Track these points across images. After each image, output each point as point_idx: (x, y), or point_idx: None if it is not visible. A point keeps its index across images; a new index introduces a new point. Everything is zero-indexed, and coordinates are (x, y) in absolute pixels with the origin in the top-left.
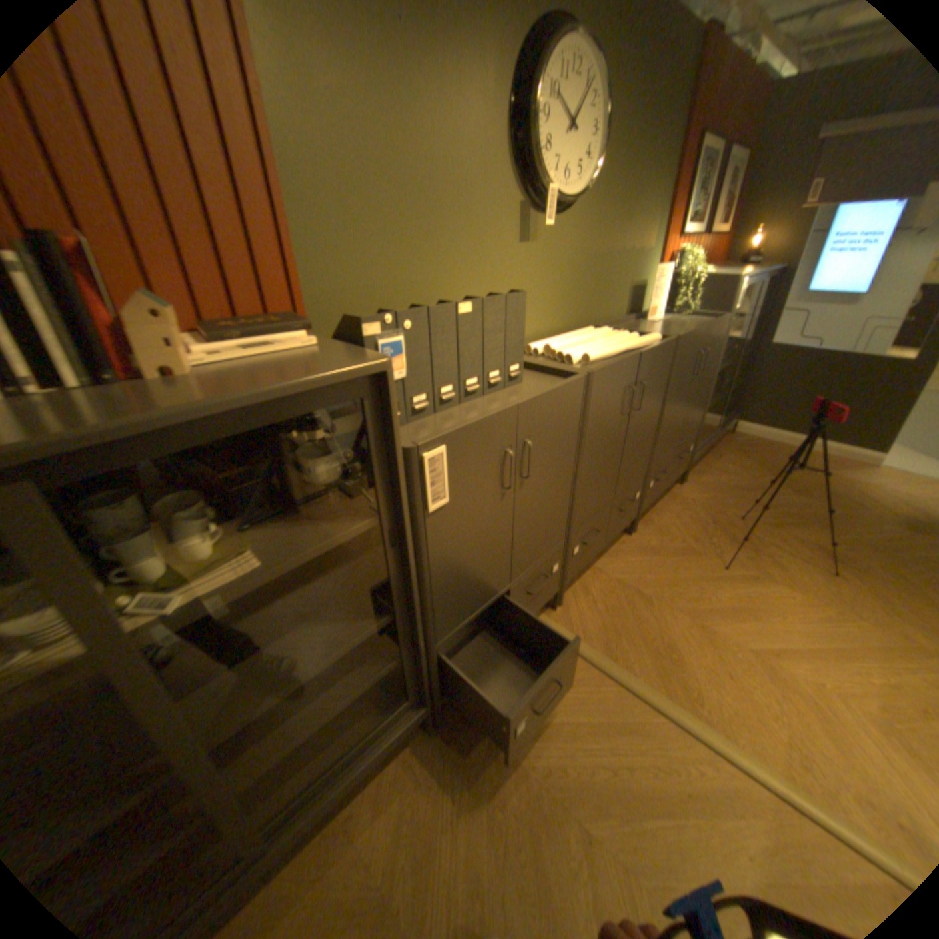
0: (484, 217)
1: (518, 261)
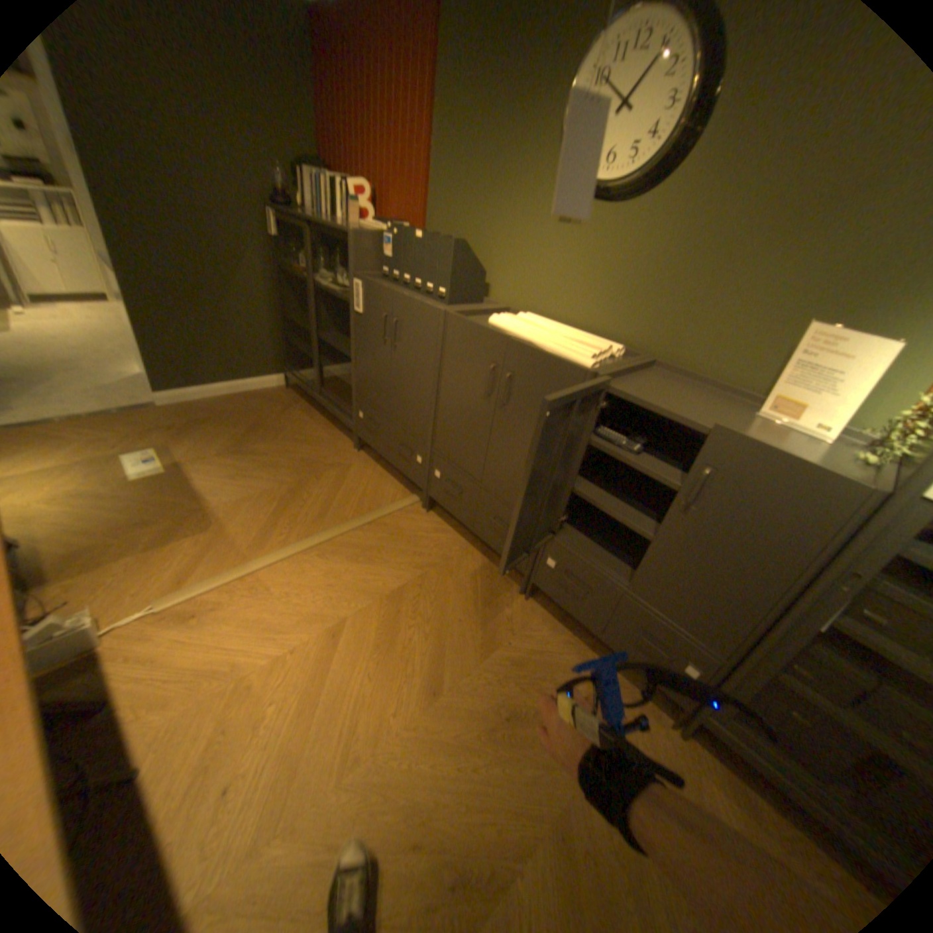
0: (526, 195)
1: (553, 239)
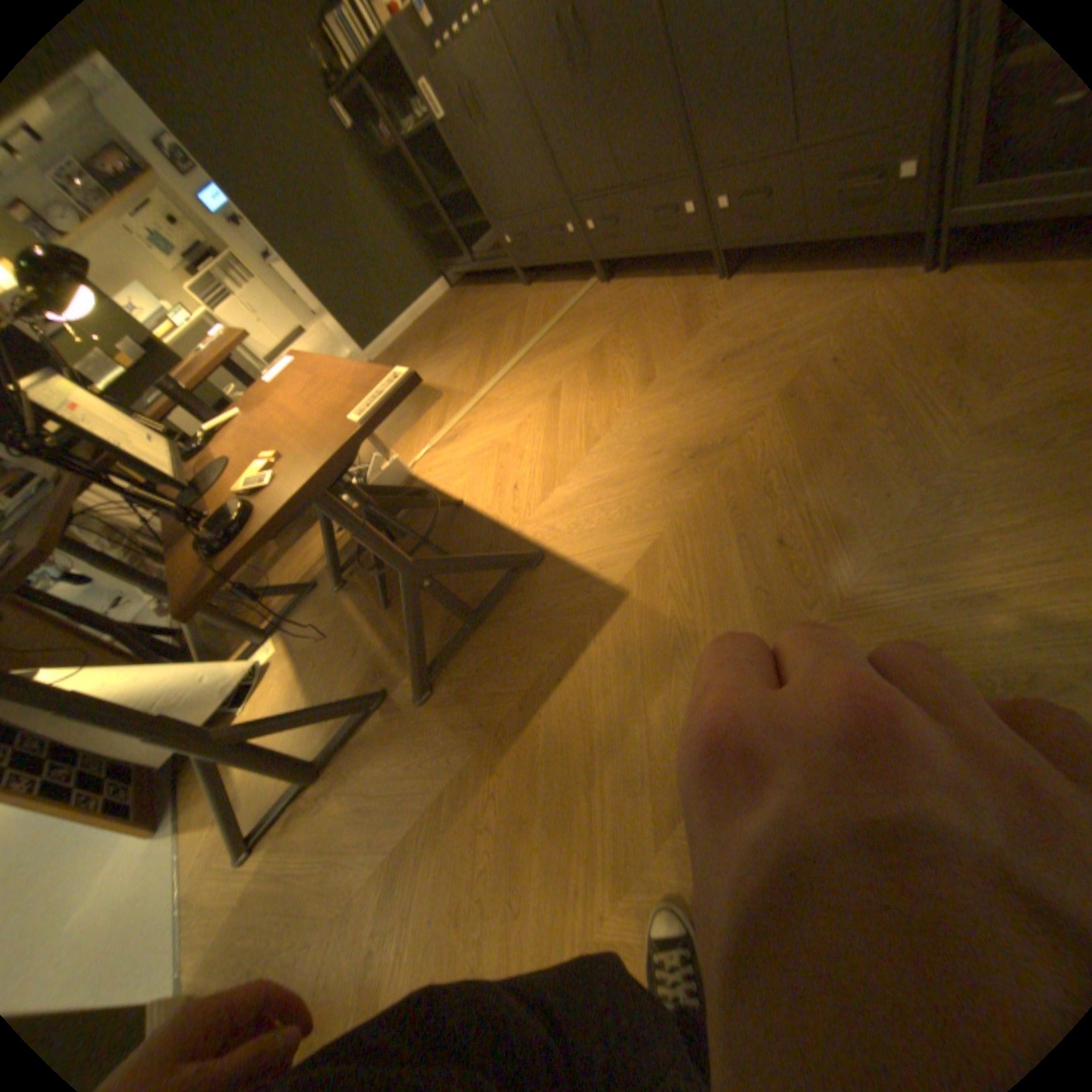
0: None
1: None
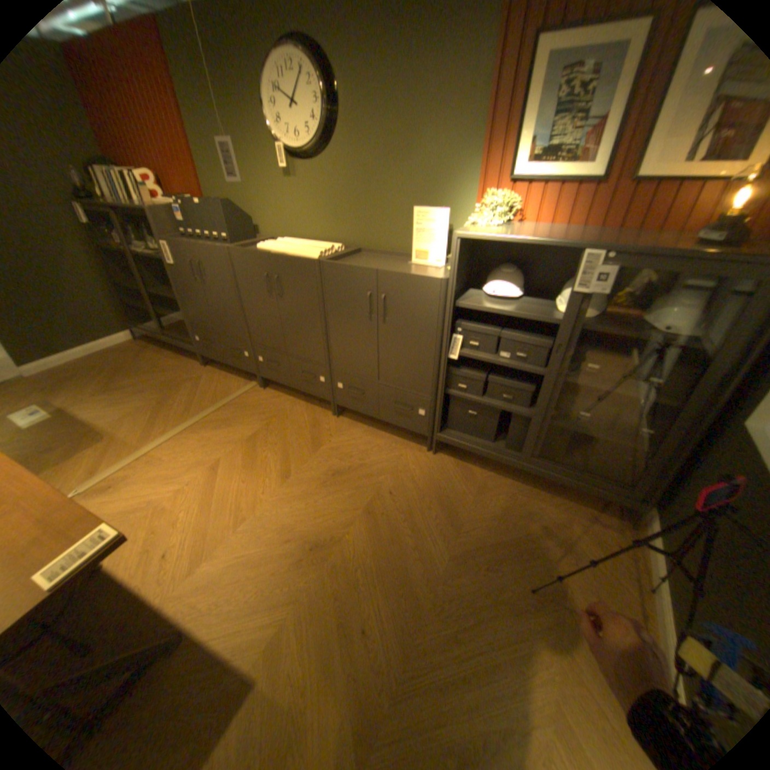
0: (260, 162)
1: (285, 188)
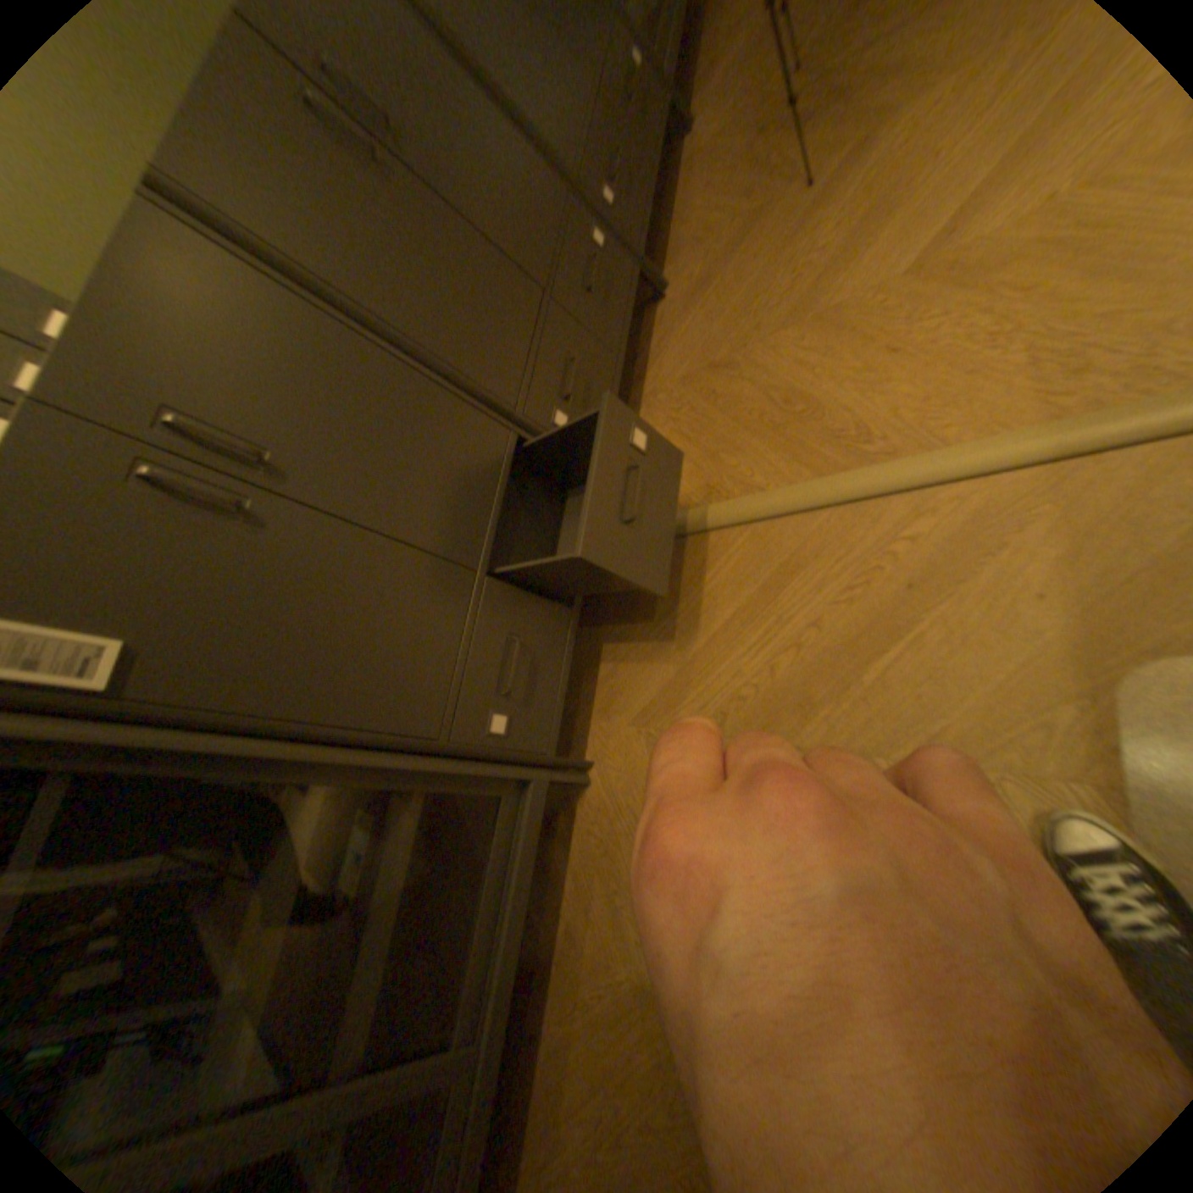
0: None
1: None
